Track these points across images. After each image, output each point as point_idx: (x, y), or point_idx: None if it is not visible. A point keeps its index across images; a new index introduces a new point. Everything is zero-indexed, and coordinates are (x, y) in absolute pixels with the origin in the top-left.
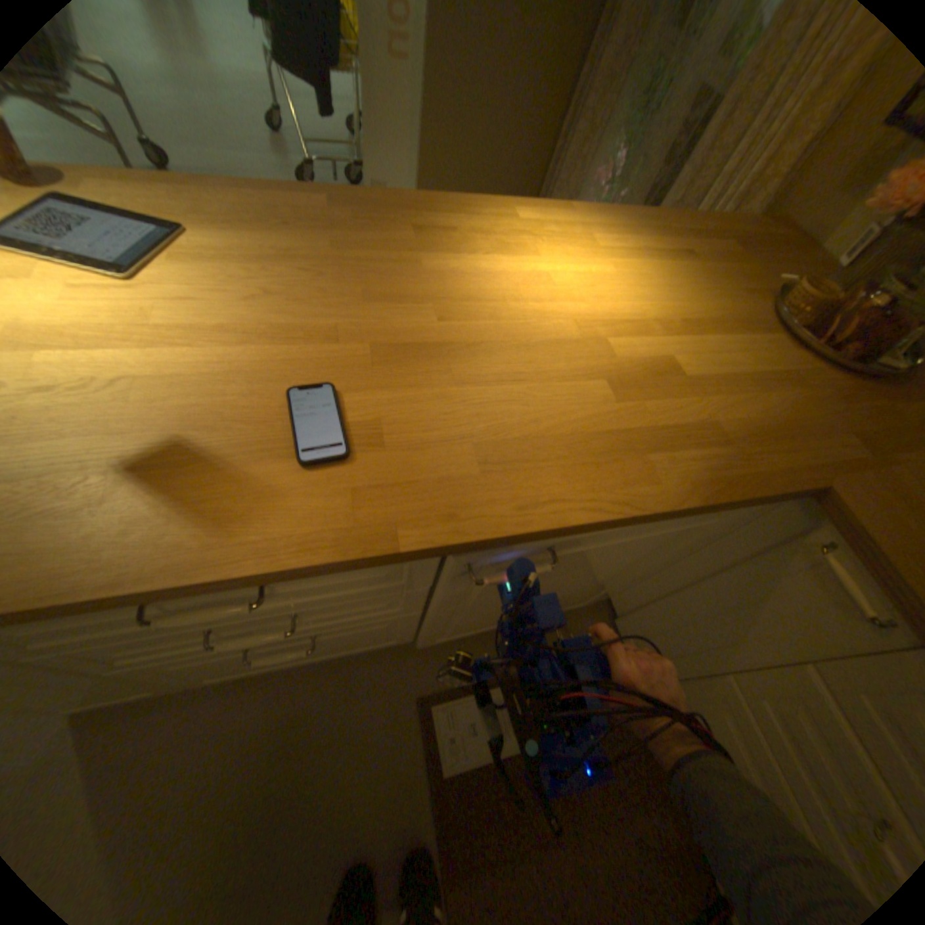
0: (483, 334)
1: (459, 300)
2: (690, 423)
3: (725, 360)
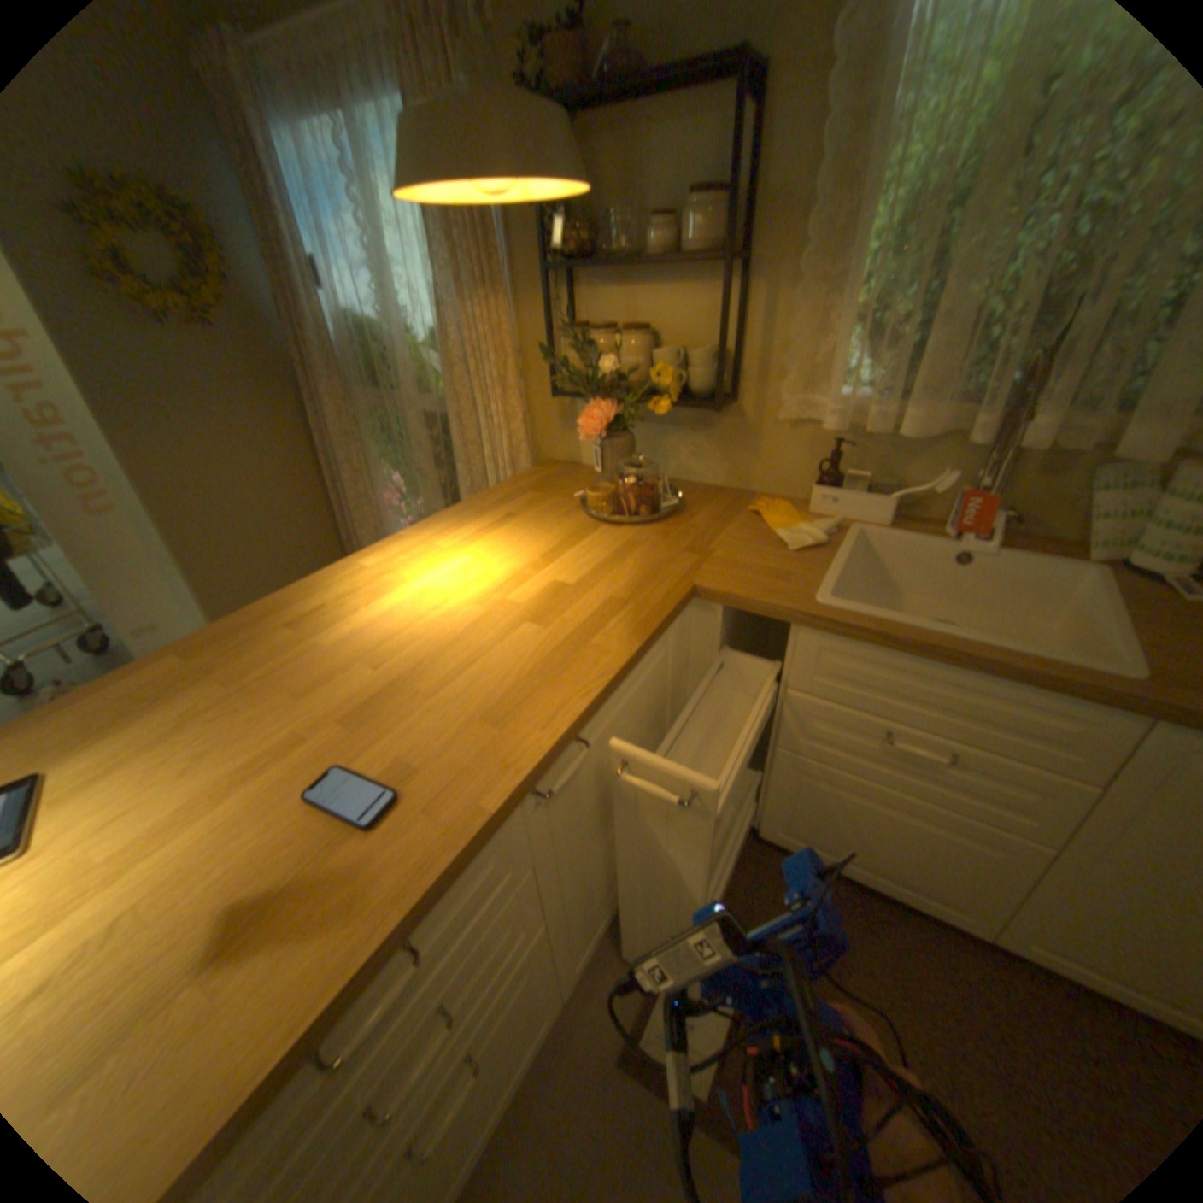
0: (416, 656)
1: (376, 648)
2: (596, 609)
3: (584, 563)
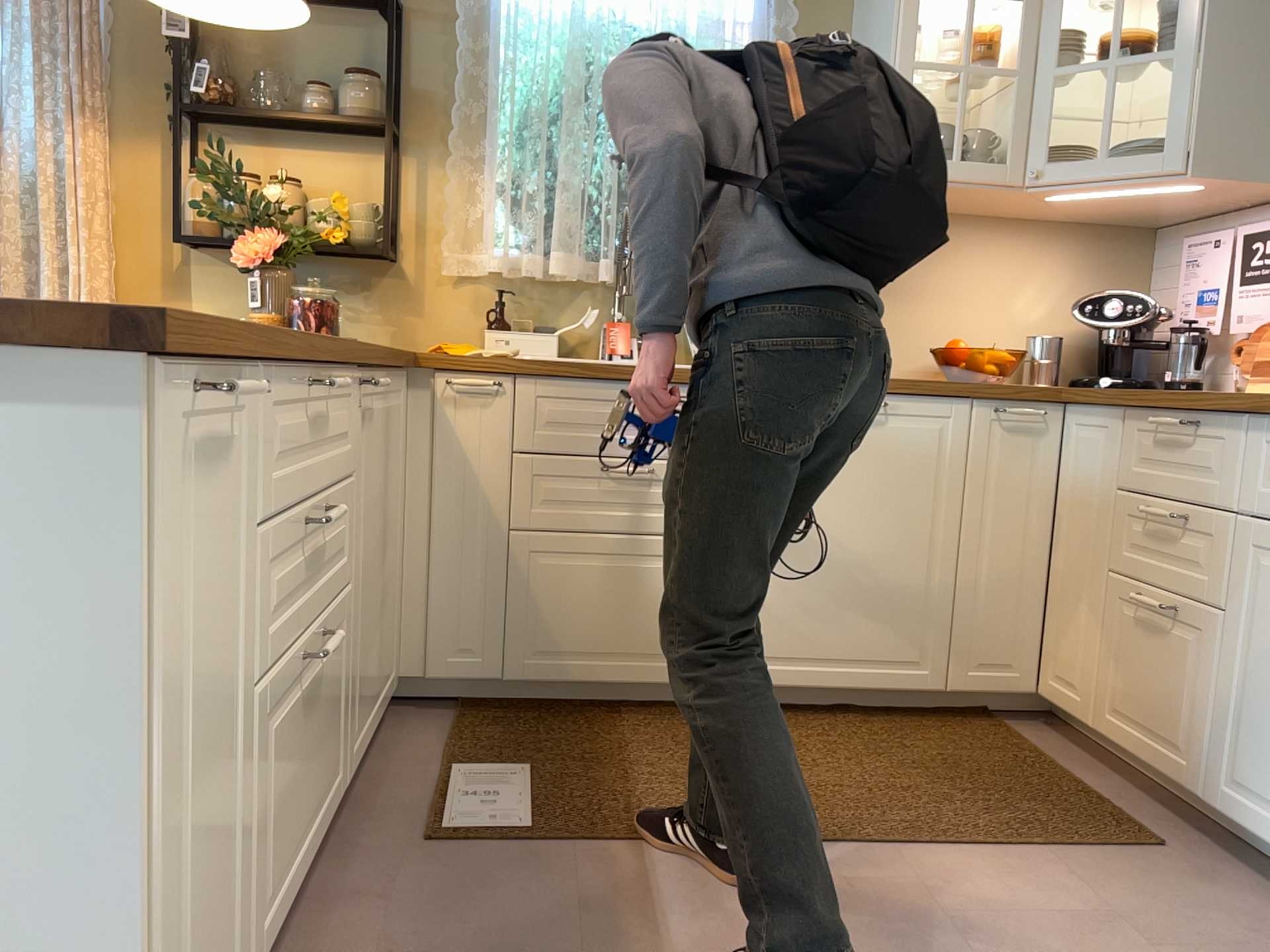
0: None
1: None
2: None
3: None
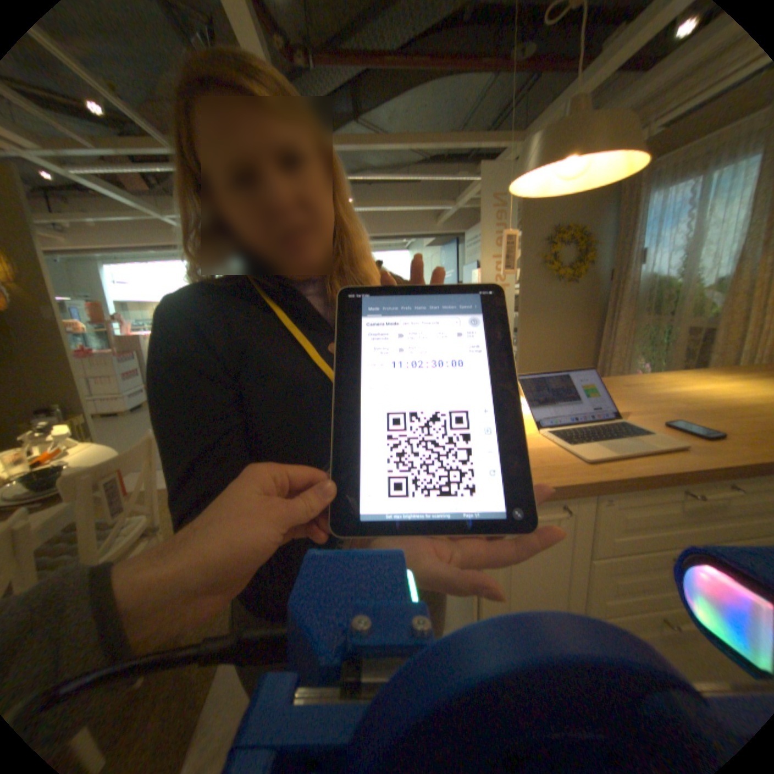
0: (718, 406)
1: (686, 399)
2: None
3: None
